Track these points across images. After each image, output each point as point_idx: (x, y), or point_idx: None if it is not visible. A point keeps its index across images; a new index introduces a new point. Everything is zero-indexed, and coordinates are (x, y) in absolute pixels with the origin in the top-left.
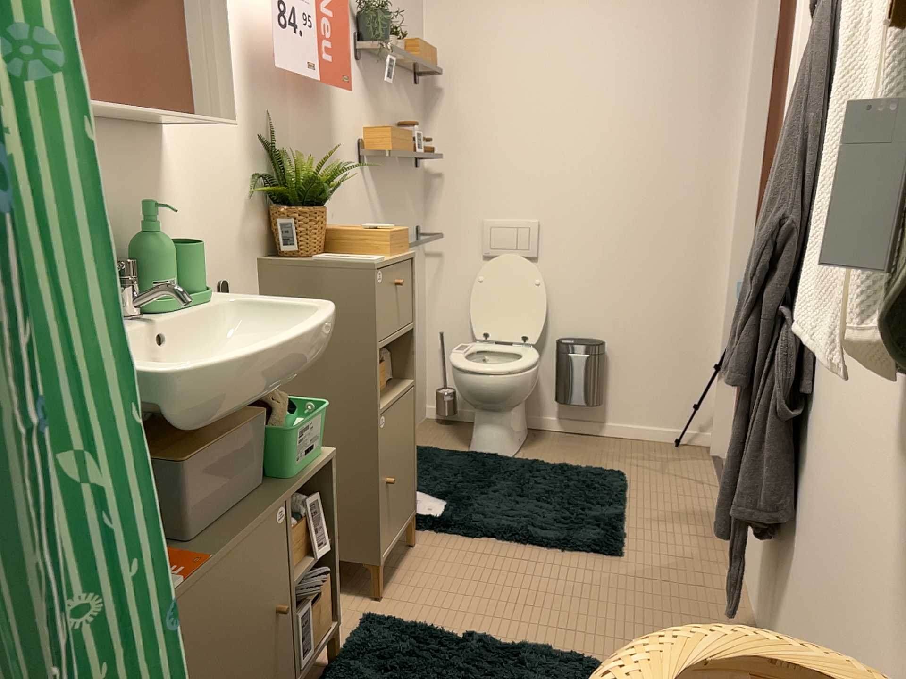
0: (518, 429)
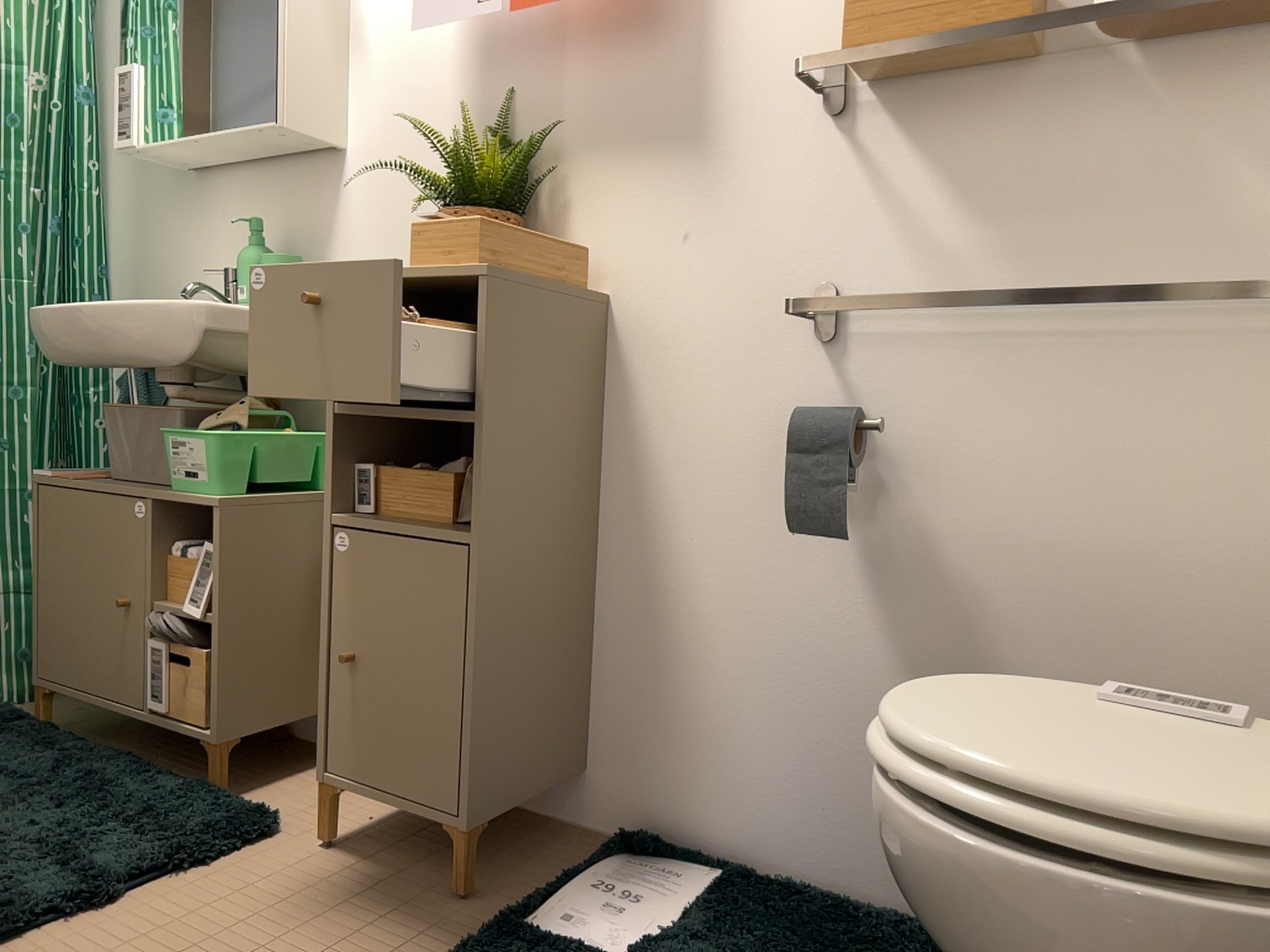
0: None
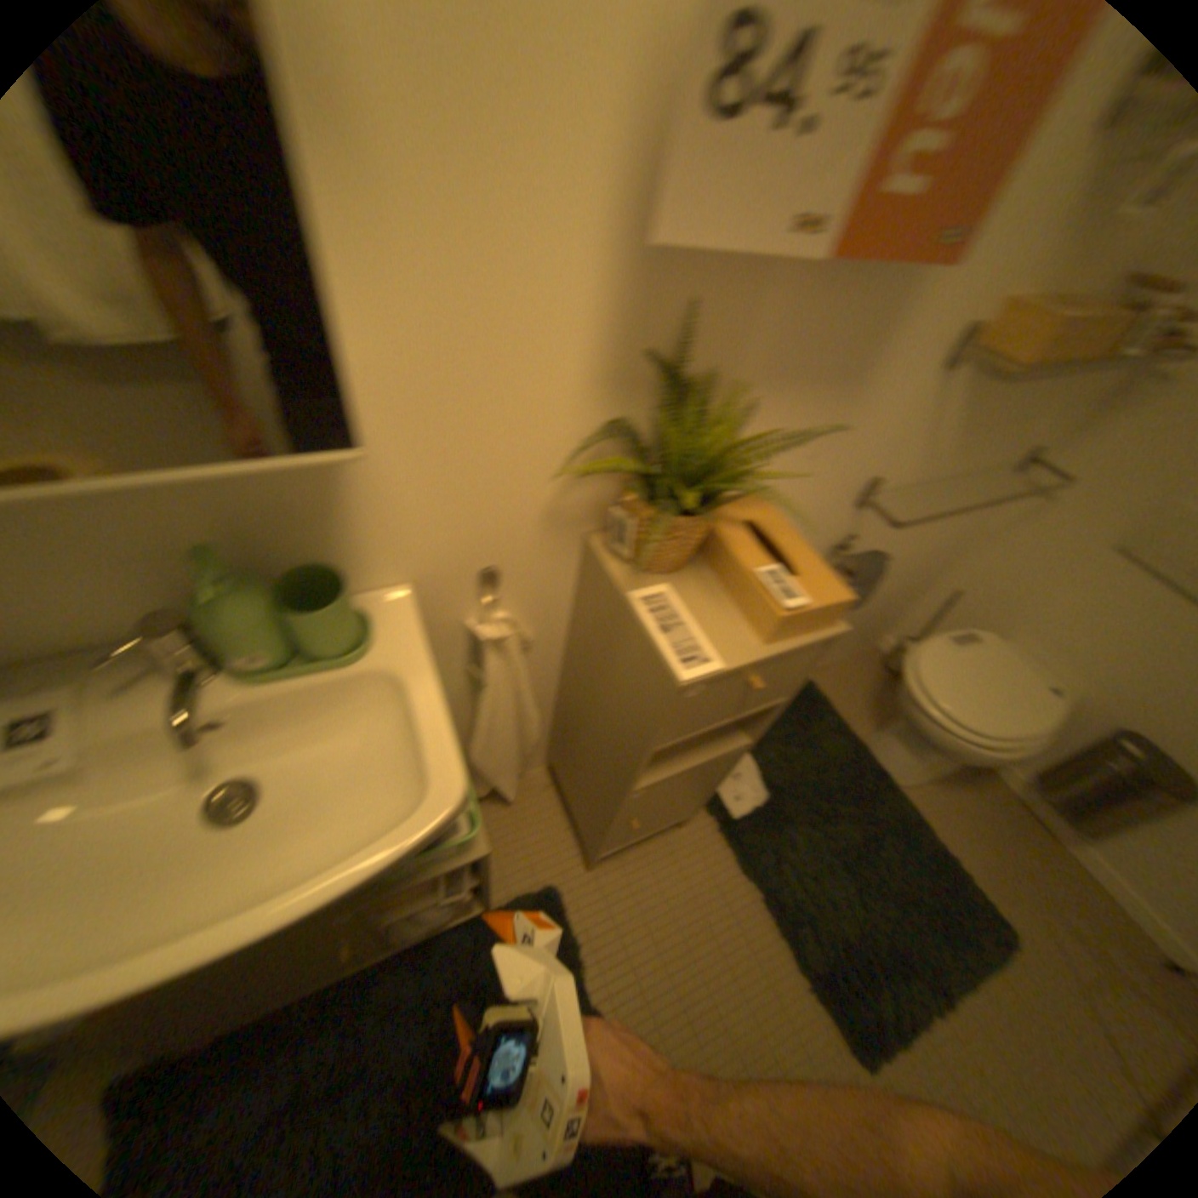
0: (947, 764)
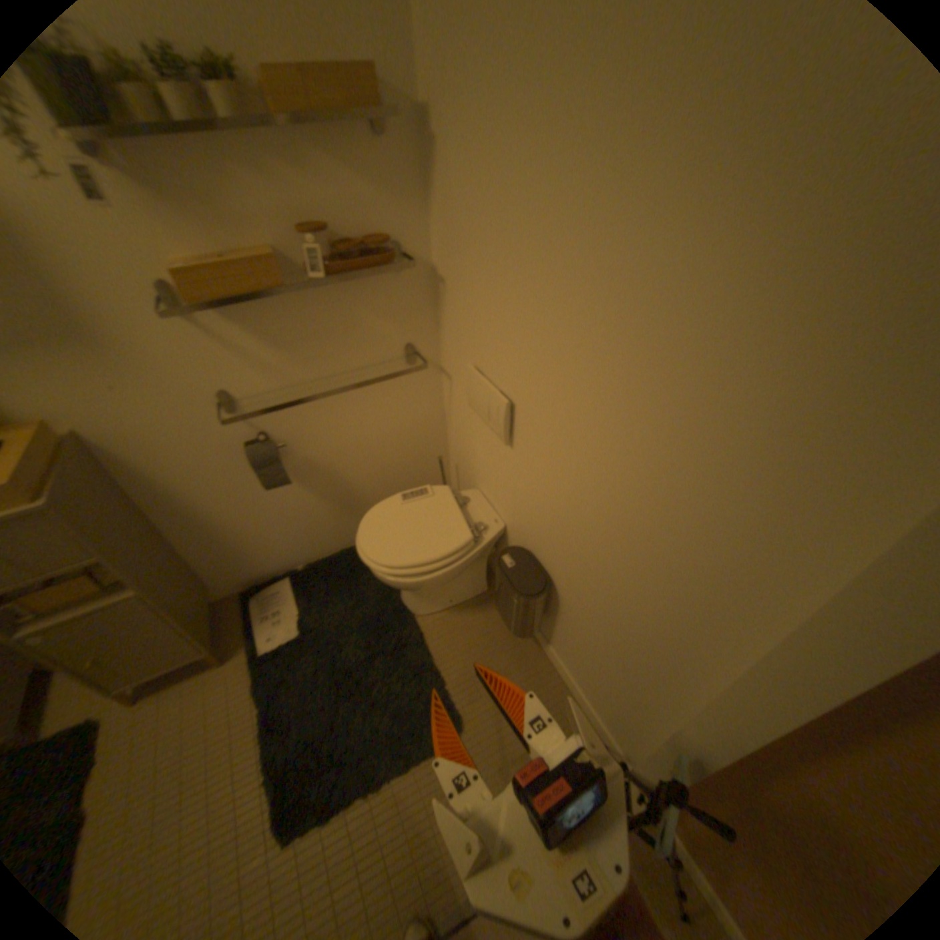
0: (444, 593)
